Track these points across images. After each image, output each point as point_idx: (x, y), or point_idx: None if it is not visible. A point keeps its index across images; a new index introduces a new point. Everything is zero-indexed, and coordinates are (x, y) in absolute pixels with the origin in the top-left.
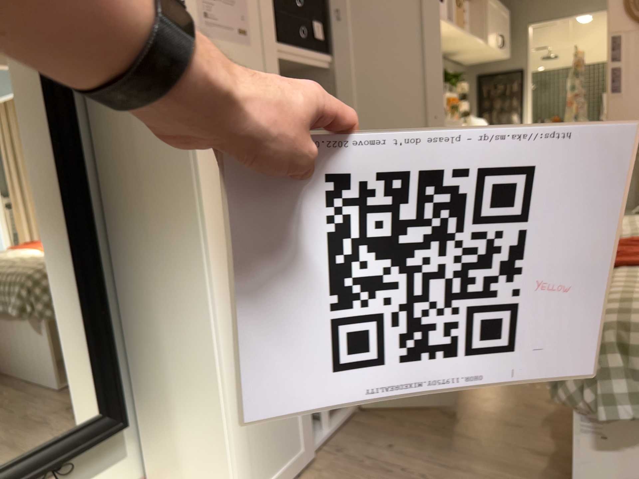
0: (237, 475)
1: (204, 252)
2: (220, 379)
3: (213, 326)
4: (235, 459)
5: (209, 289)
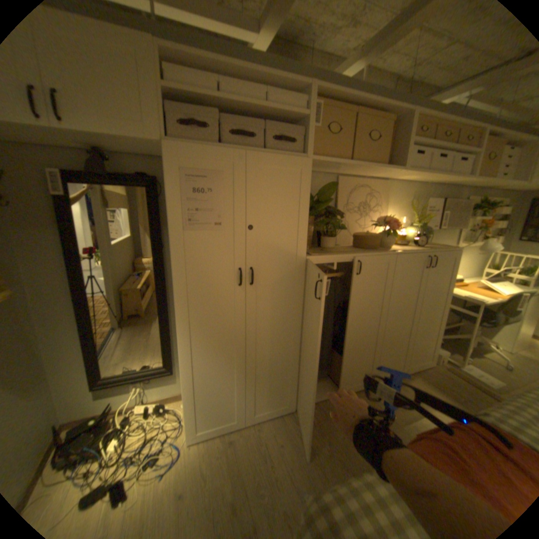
0: (188, 421)
1: (178, 330)
2: (182, 382)
3: (180, 361)
4: (188, 415)
5: (179, 345)
